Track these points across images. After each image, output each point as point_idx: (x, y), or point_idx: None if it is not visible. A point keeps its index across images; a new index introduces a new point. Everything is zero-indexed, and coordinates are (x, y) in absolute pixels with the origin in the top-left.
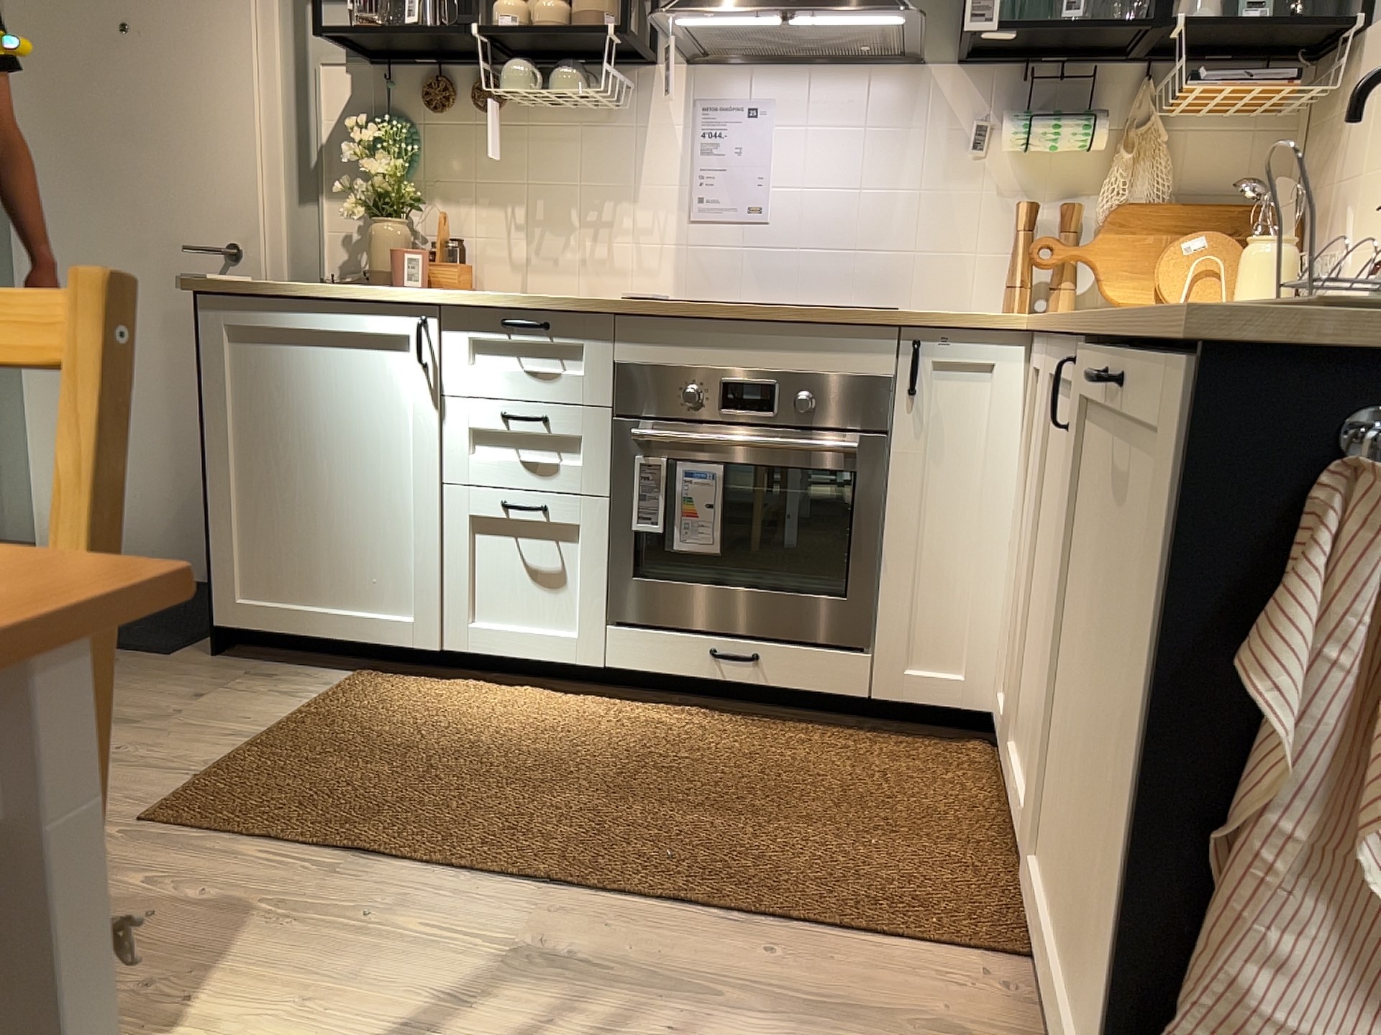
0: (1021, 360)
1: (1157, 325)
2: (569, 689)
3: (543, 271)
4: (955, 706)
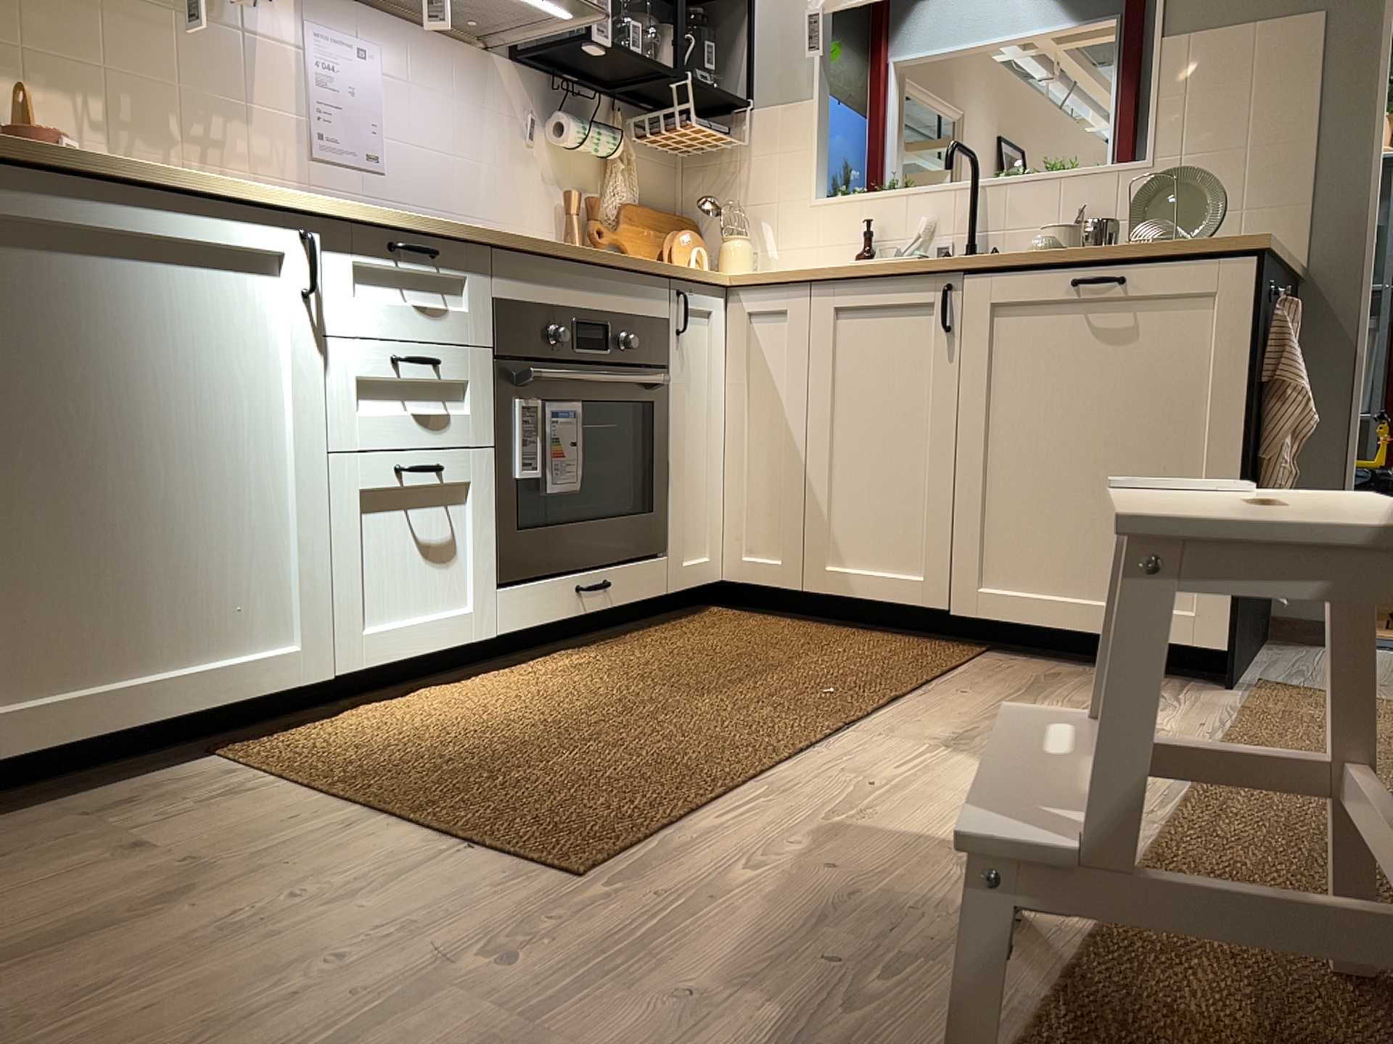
0: (722, 305)
1: (1149, 245)
2: (432, 683)
3: None
4: (706, 579)
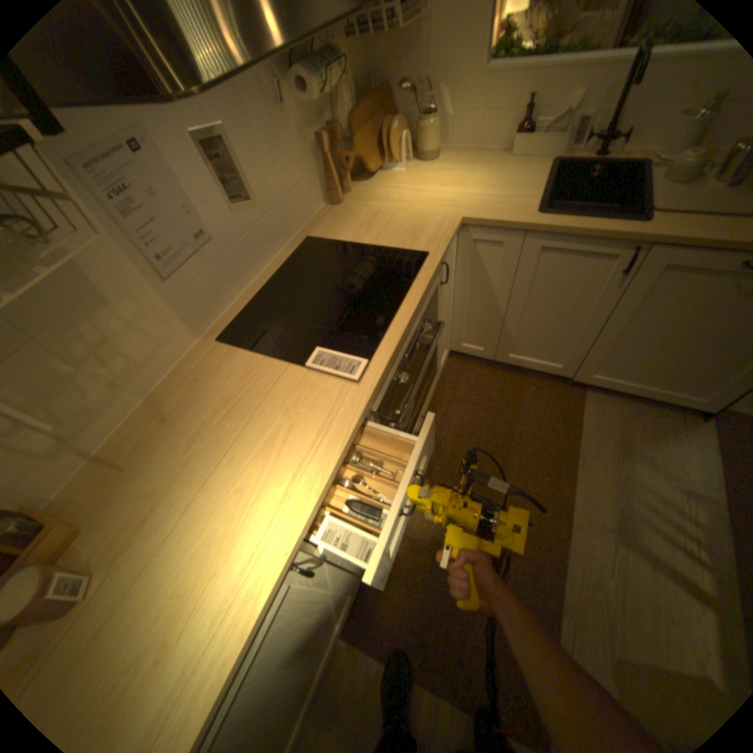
0: (453, 237)
1: None
2: None
3: (81, 426)
4: (443, 359)
